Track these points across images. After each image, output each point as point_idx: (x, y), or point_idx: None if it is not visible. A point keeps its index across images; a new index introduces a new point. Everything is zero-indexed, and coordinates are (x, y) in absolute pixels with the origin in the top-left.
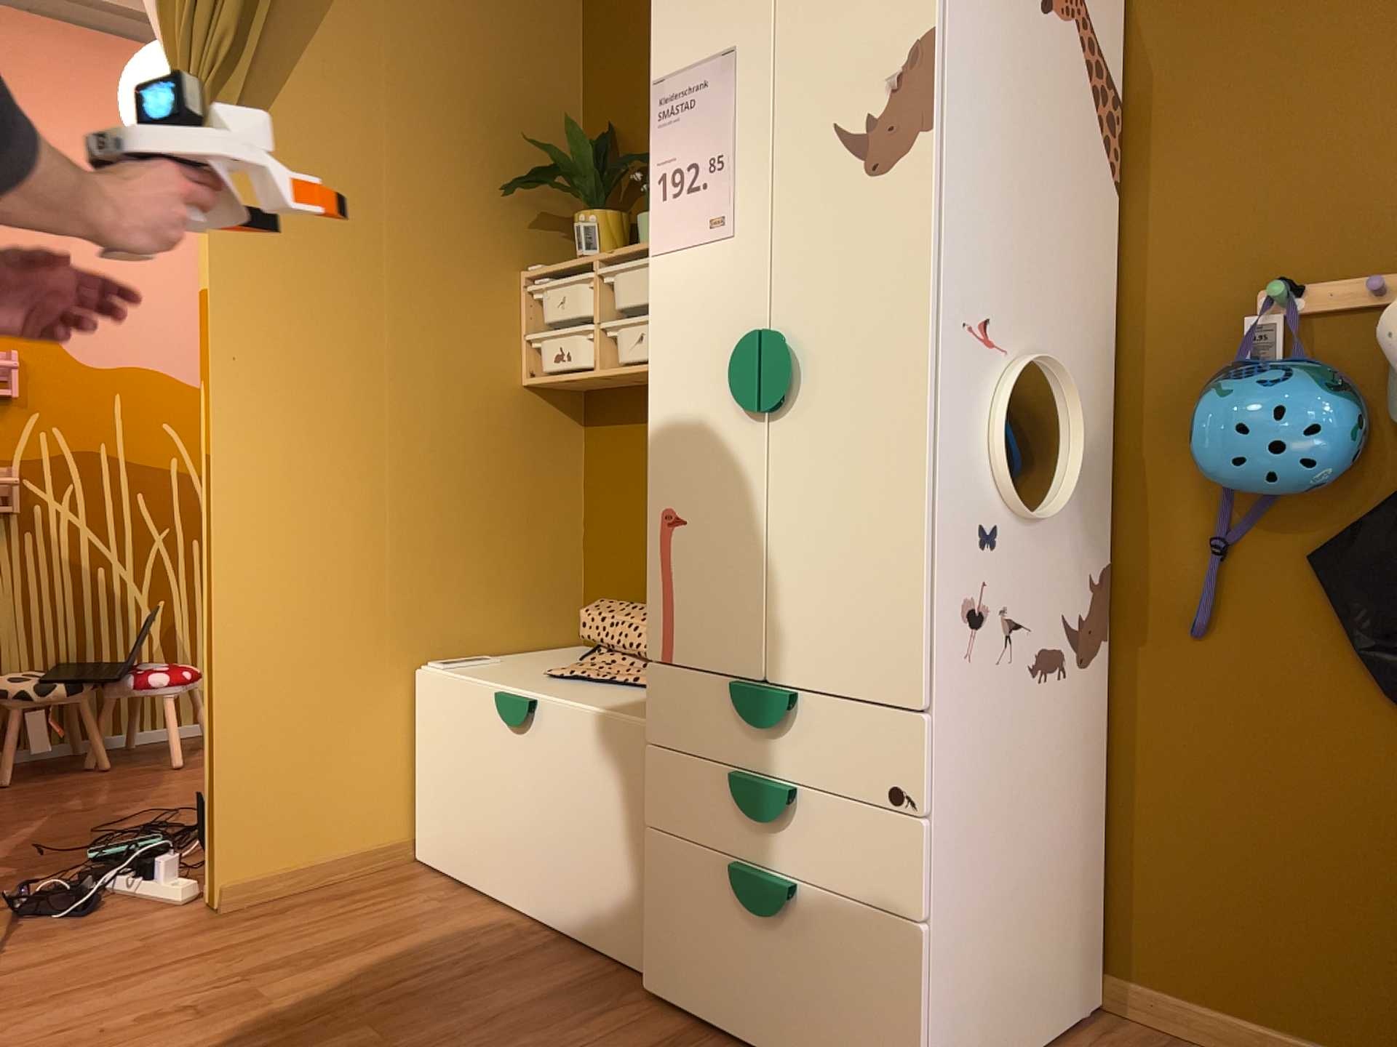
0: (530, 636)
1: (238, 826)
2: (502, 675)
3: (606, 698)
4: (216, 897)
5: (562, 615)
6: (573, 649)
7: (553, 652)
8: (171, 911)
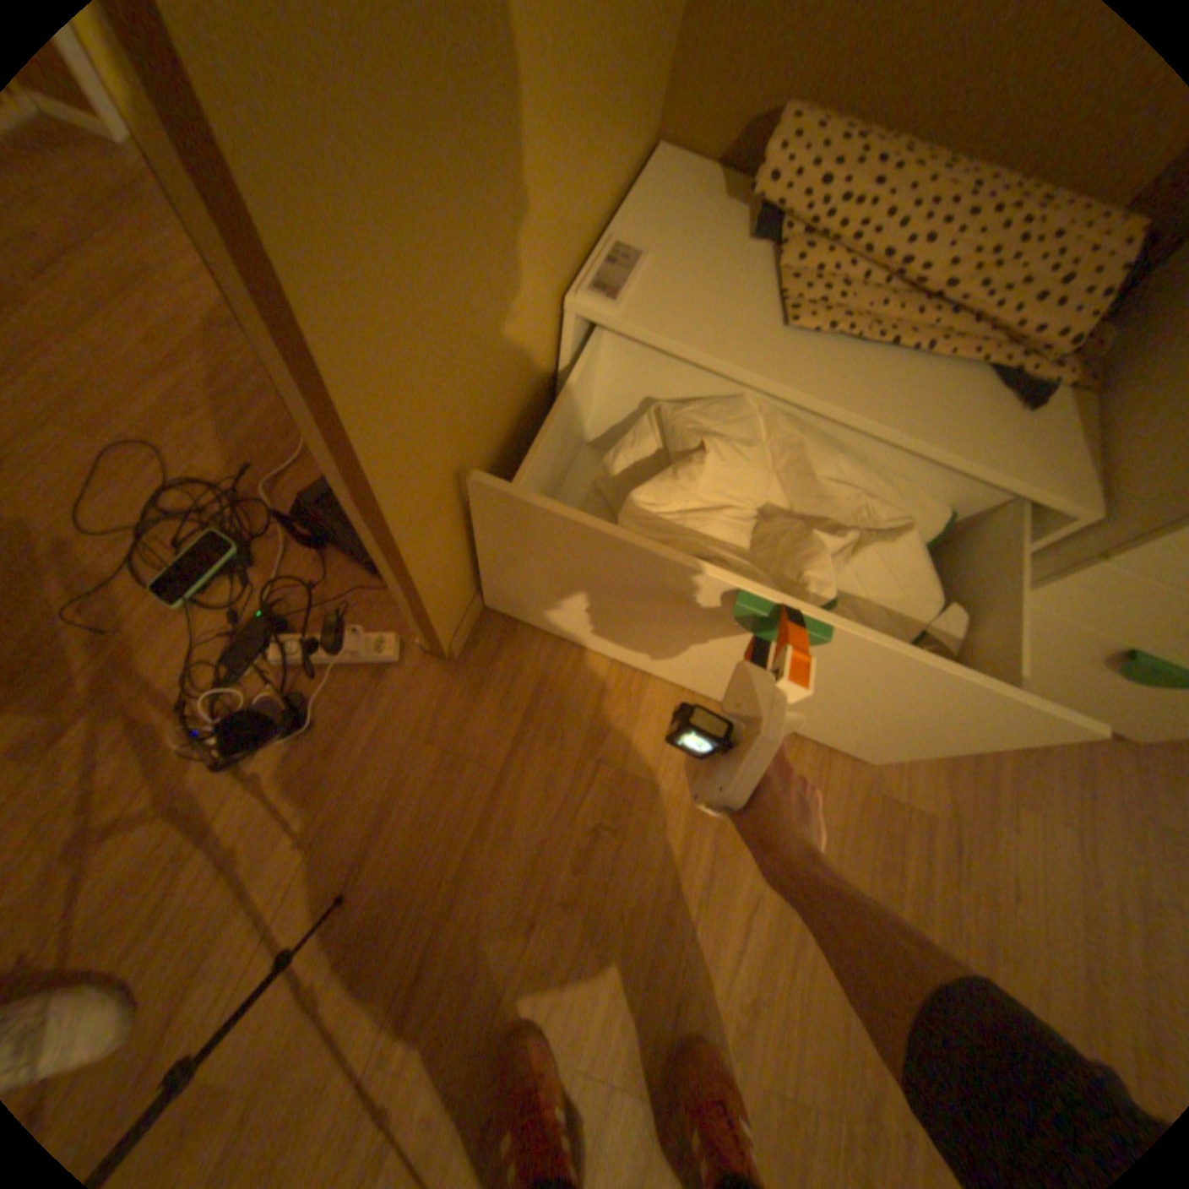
0: (632, 150)
1: (449, 604)
2: (722, 321)
3: (947, 413)
4: (445, 650)
5: (657, 88)
6: (668, 159)
7: (660, 179)
8: (396, 671)
